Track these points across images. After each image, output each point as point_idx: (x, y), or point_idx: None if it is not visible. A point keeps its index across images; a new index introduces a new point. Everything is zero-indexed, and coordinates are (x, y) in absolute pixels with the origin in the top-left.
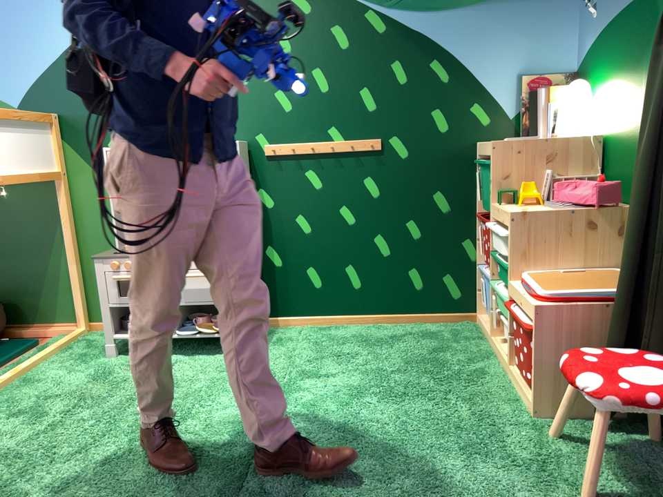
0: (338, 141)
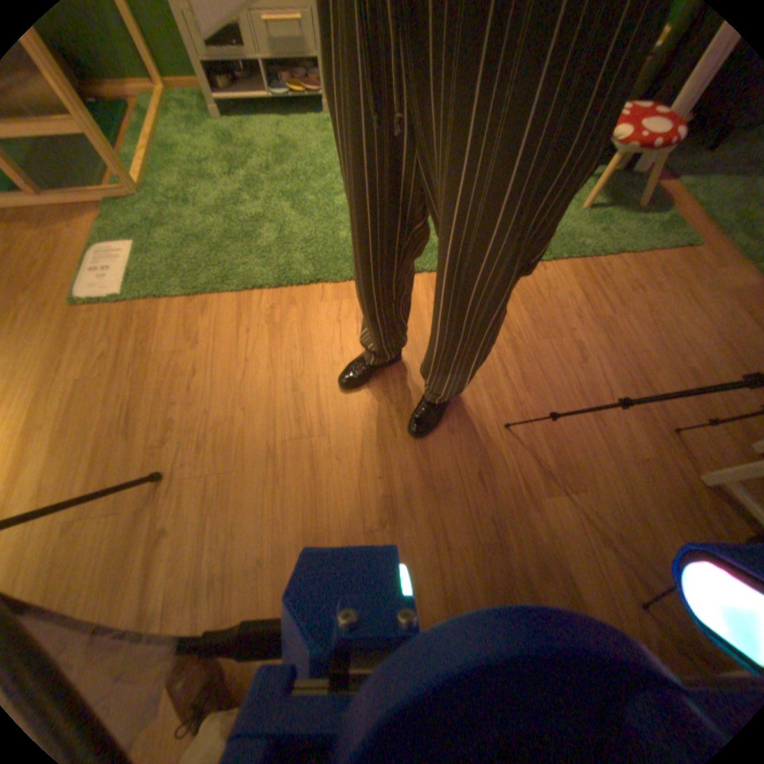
0: None
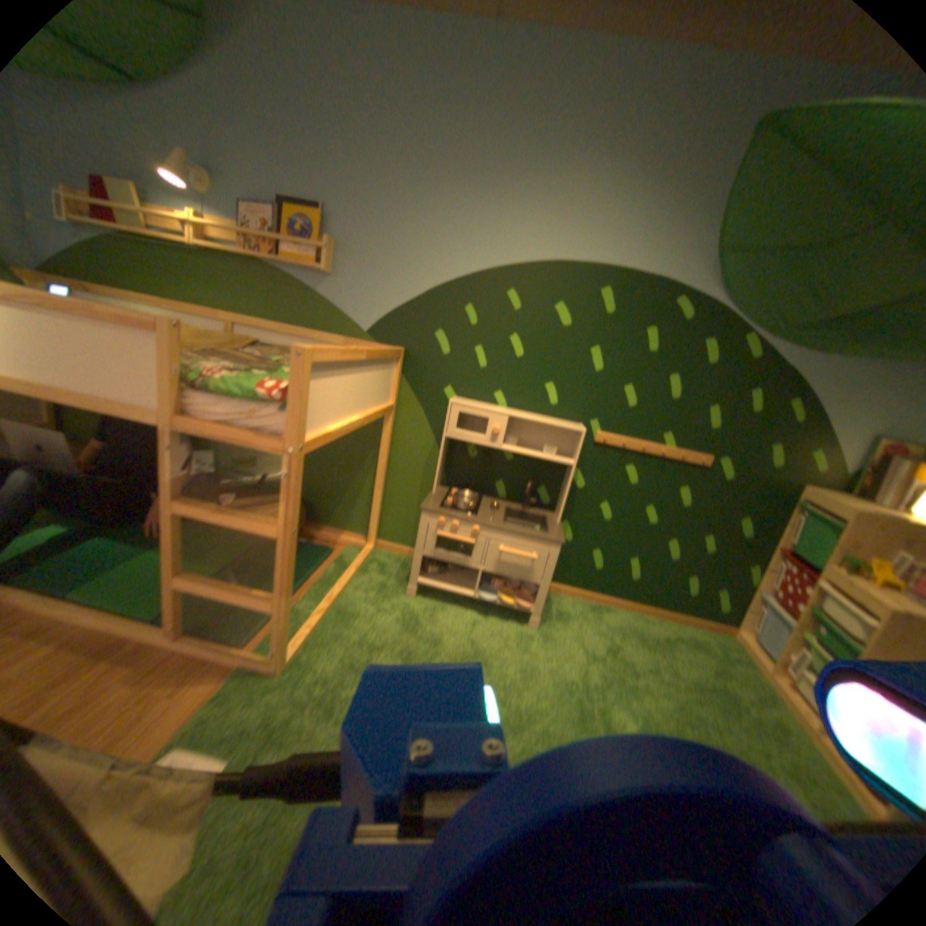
0: (673, 448)
